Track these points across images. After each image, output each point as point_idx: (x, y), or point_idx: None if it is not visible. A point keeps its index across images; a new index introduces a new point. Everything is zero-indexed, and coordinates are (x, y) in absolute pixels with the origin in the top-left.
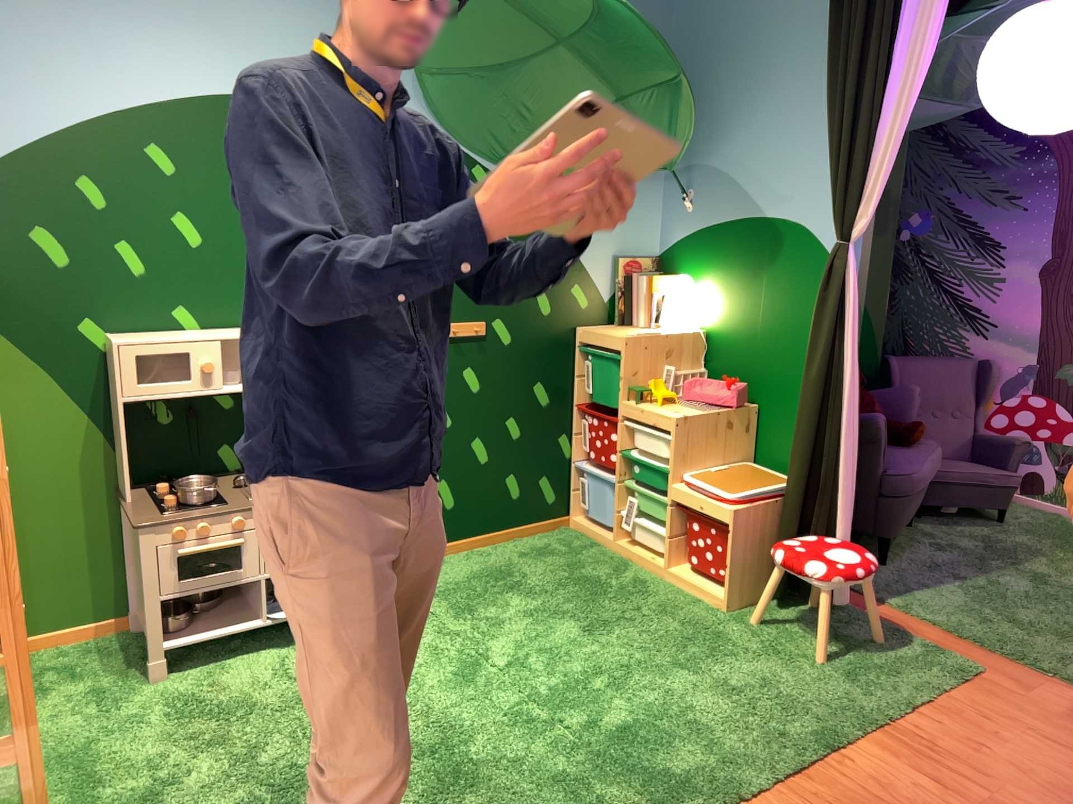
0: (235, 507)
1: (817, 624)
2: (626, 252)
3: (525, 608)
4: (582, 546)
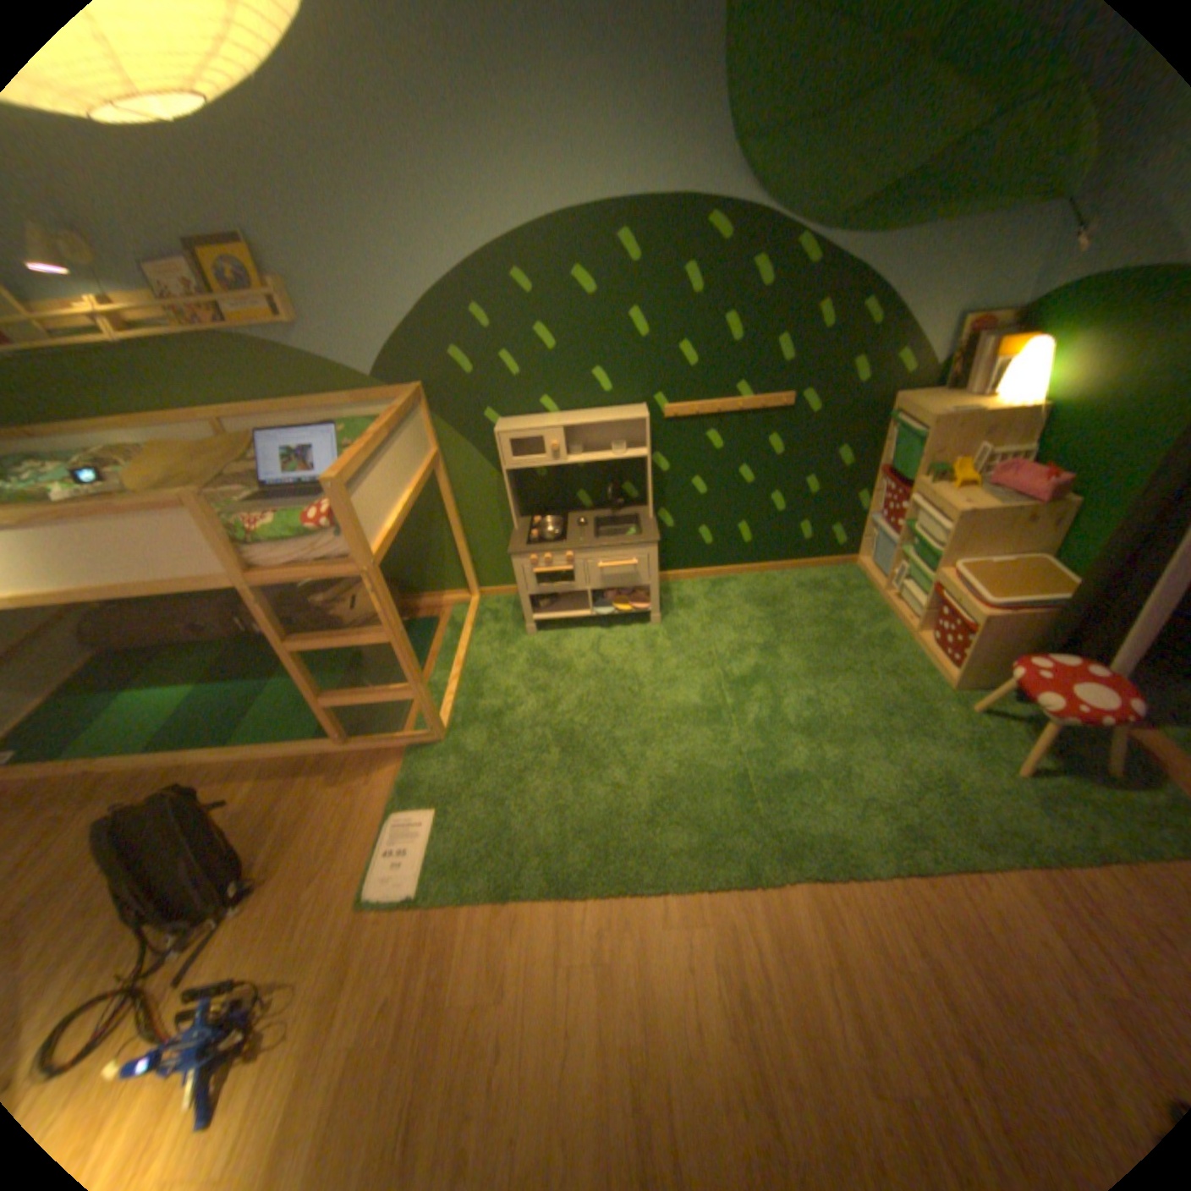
0: (567, 548)
1: (1048, 733)
2: (978, 309)
3: (775, 639)
4: (856, 587)
